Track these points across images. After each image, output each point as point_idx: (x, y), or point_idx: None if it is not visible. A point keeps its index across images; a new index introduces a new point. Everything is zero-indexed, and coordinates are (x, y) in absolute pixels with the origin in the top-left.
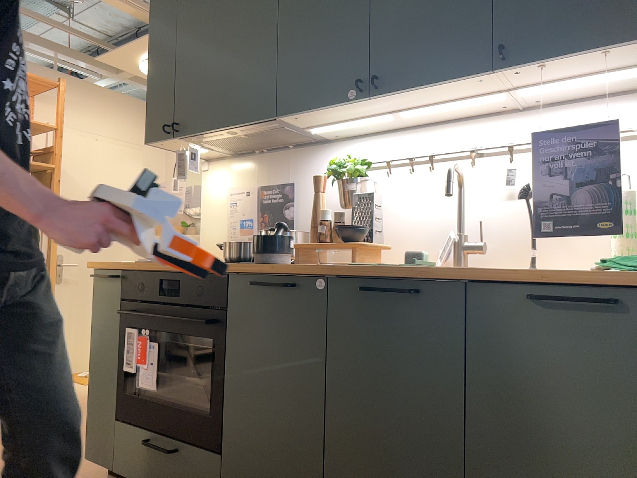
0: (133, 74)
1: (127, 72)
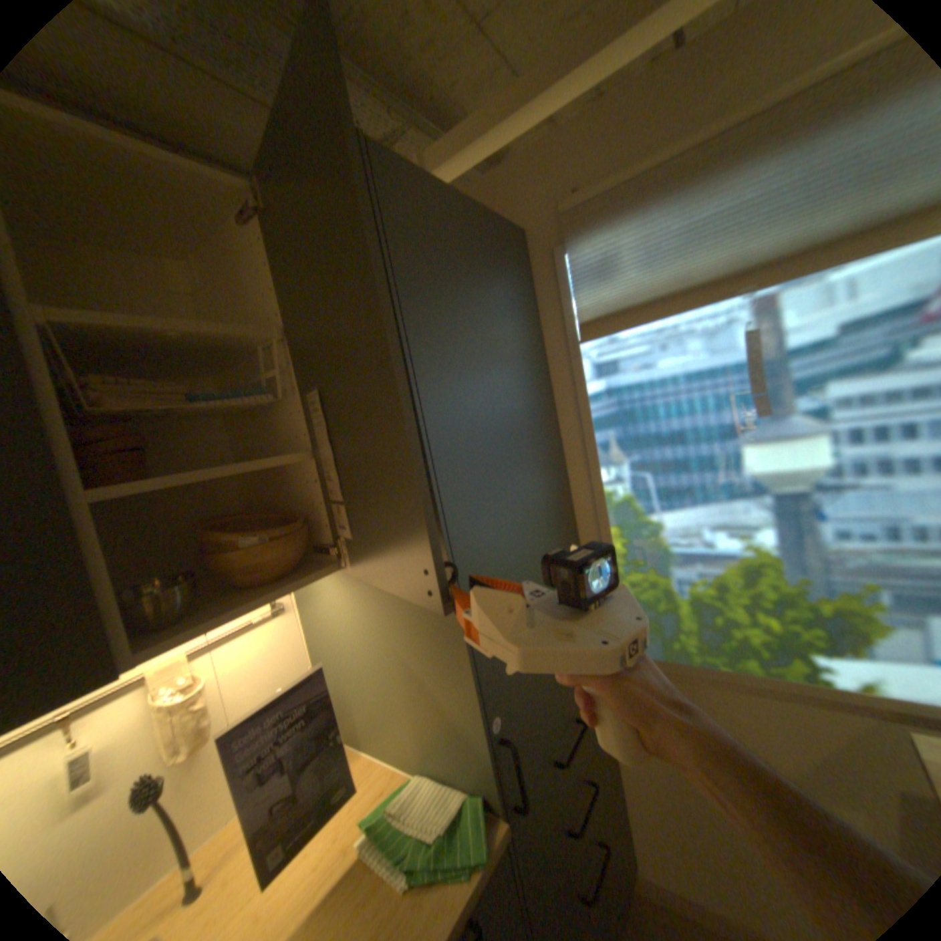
0: None
1: None
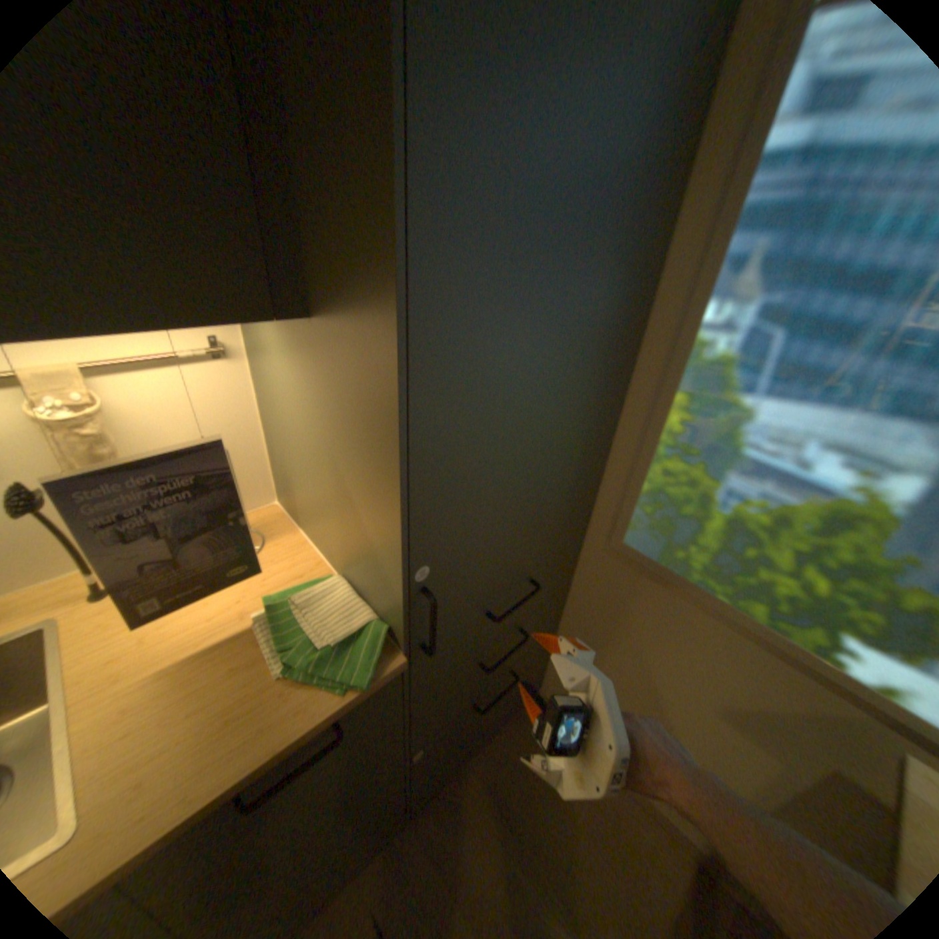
0: None
1: None
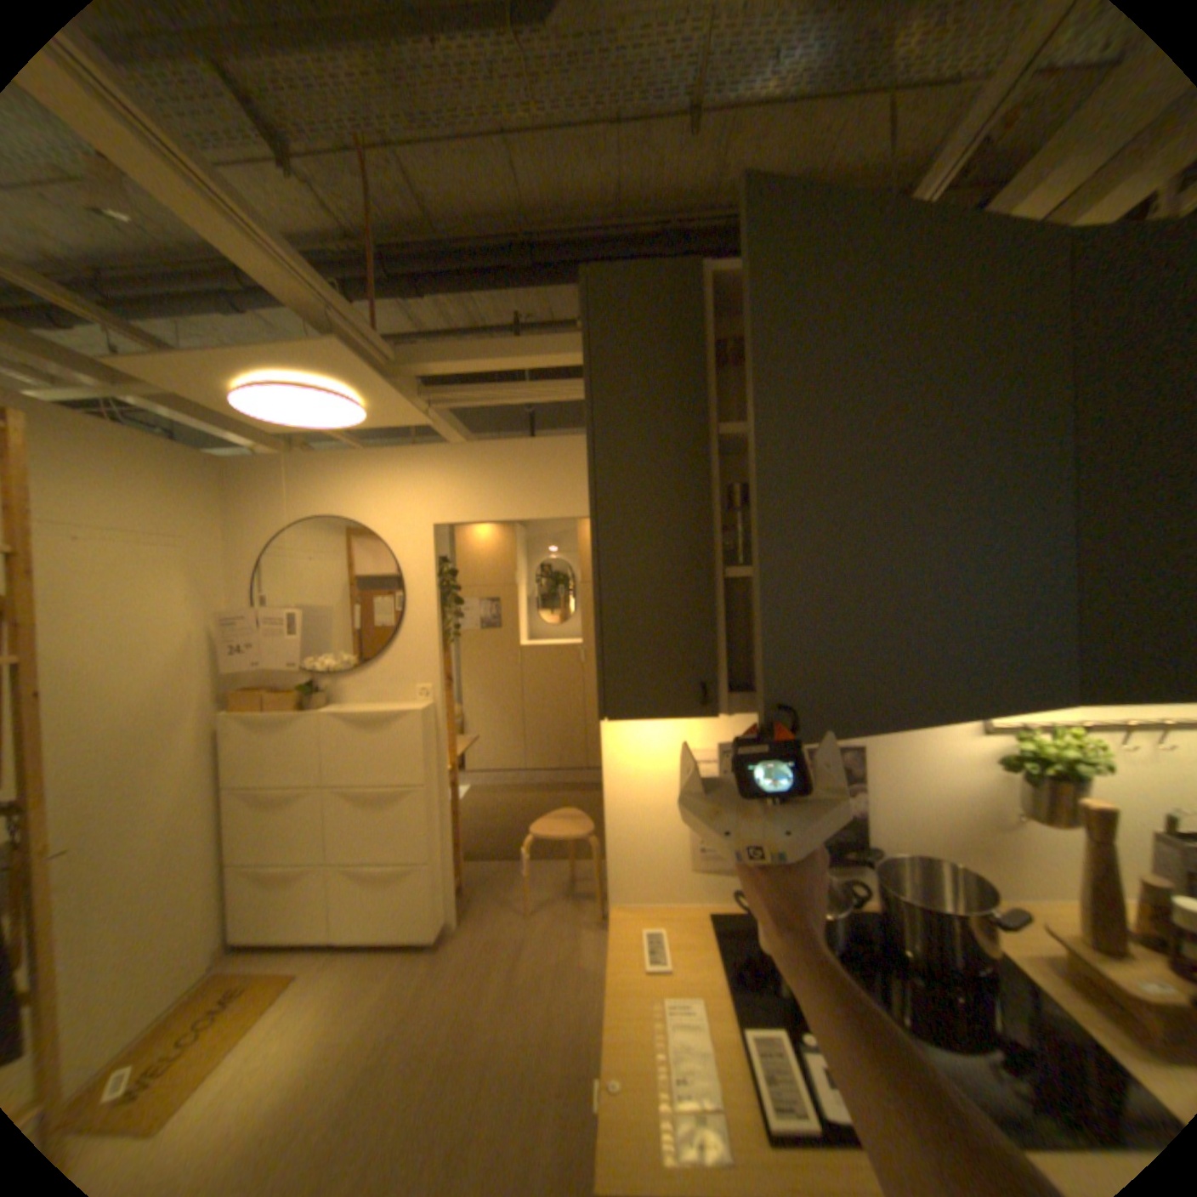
0: (187, 397)
1: (174, 392)
